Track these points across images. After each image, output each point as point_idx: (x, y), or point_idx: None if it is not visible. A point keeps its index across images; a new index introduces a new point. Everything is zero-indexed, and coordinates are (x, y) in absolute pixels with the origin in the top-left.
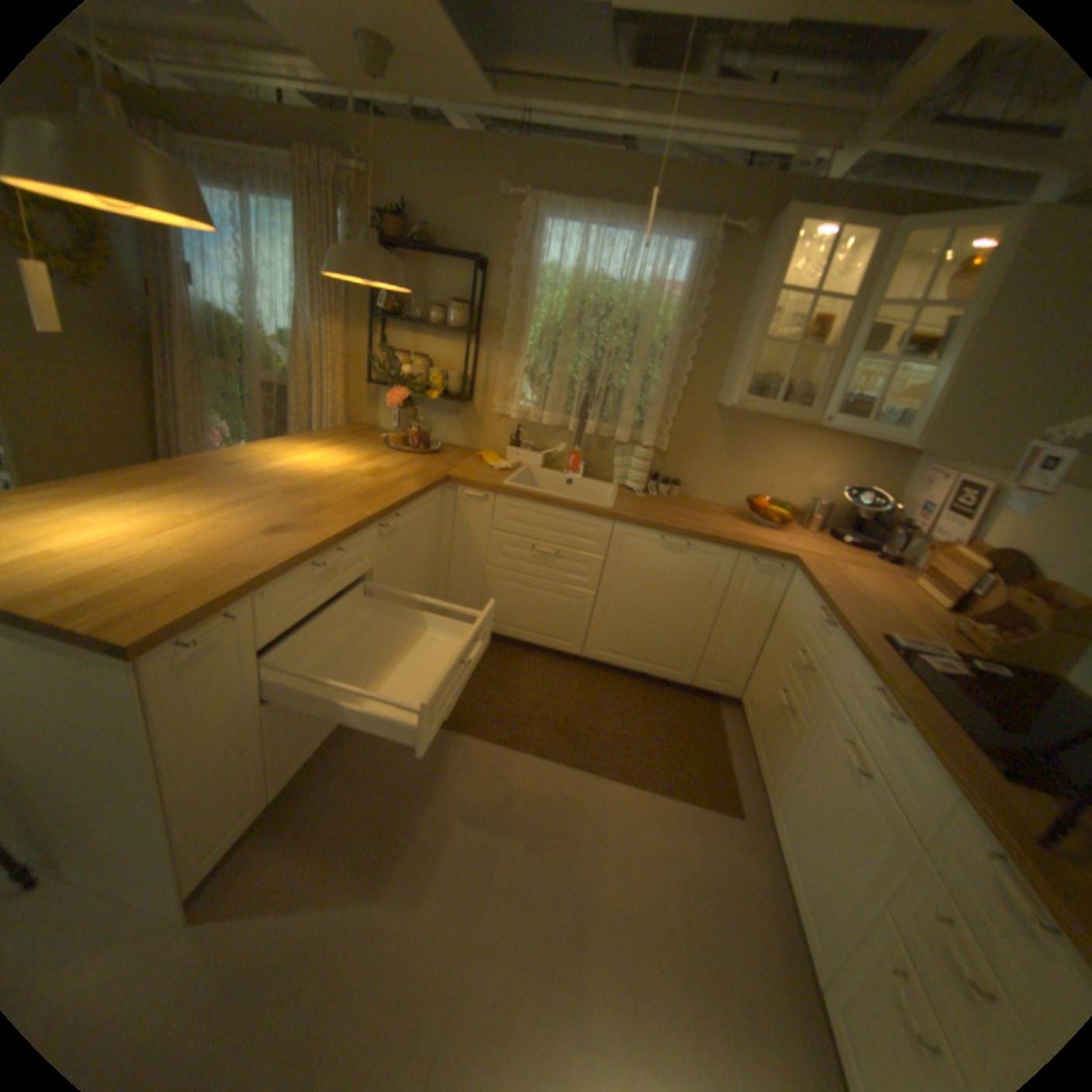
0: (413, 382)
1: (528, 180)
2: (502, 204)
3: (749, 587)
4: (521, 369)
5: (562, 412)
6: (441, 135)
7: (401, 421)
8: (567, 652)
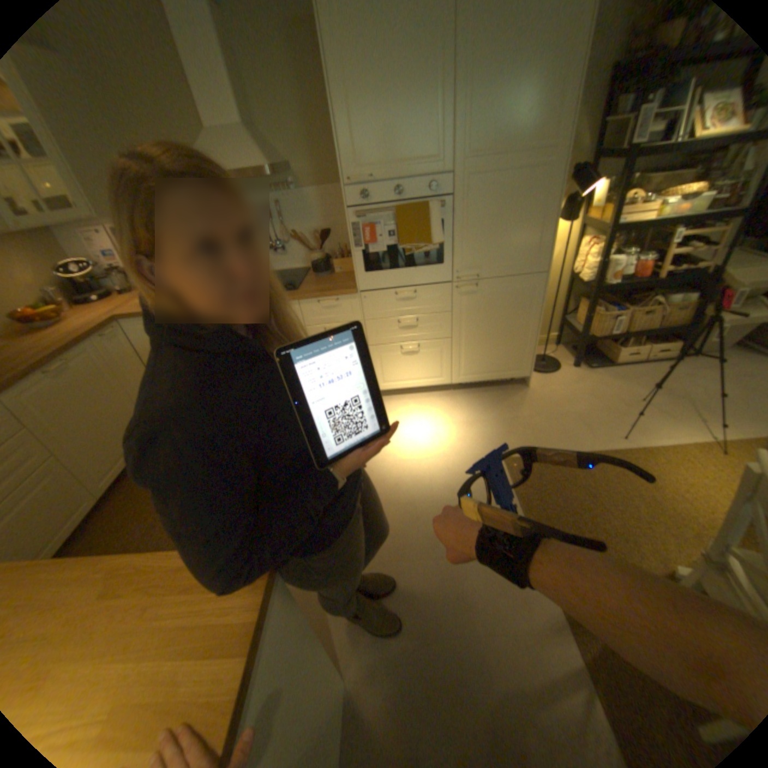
0: None
1: None
2: None
3: (113, 353)
4: None
5: None
6: None
7: None
8: (87, 512)
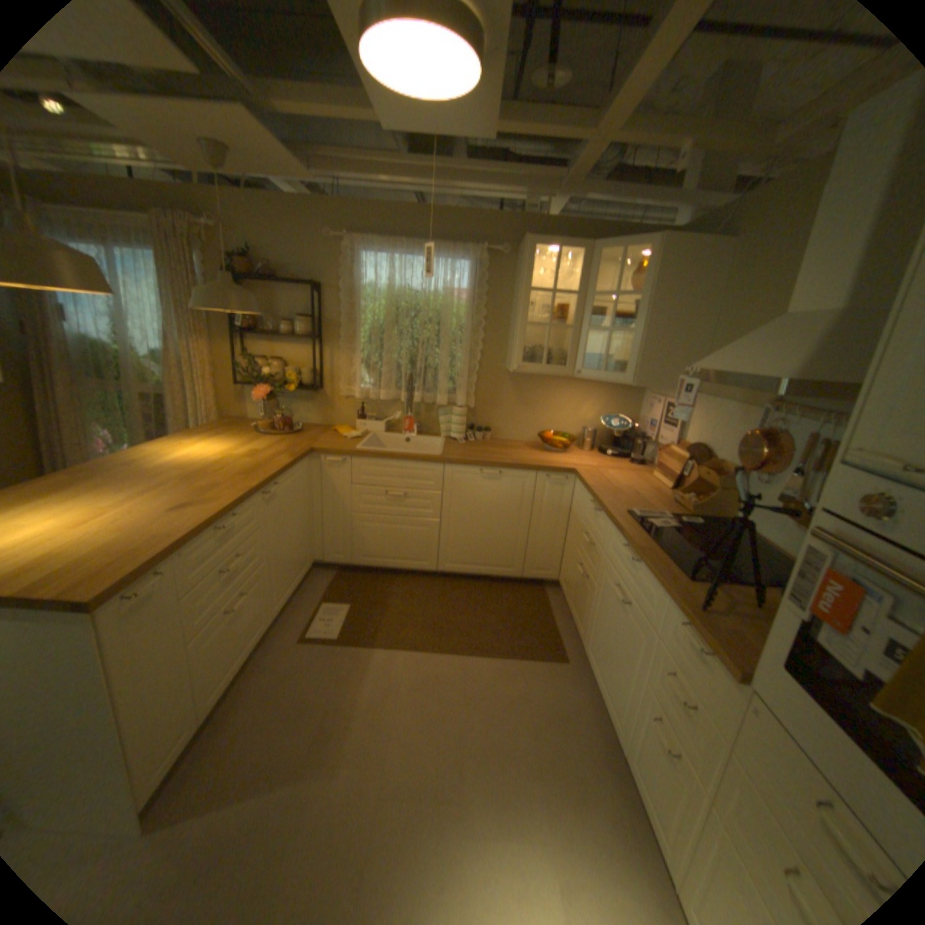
0: (273, 380)
1: (343, 226)
2: (326, 243)
3: (548, 497)
4: (359, 360)
5: (395, 389)
6: (272, 197)
7: (267, 411)
8: (426, 570)
